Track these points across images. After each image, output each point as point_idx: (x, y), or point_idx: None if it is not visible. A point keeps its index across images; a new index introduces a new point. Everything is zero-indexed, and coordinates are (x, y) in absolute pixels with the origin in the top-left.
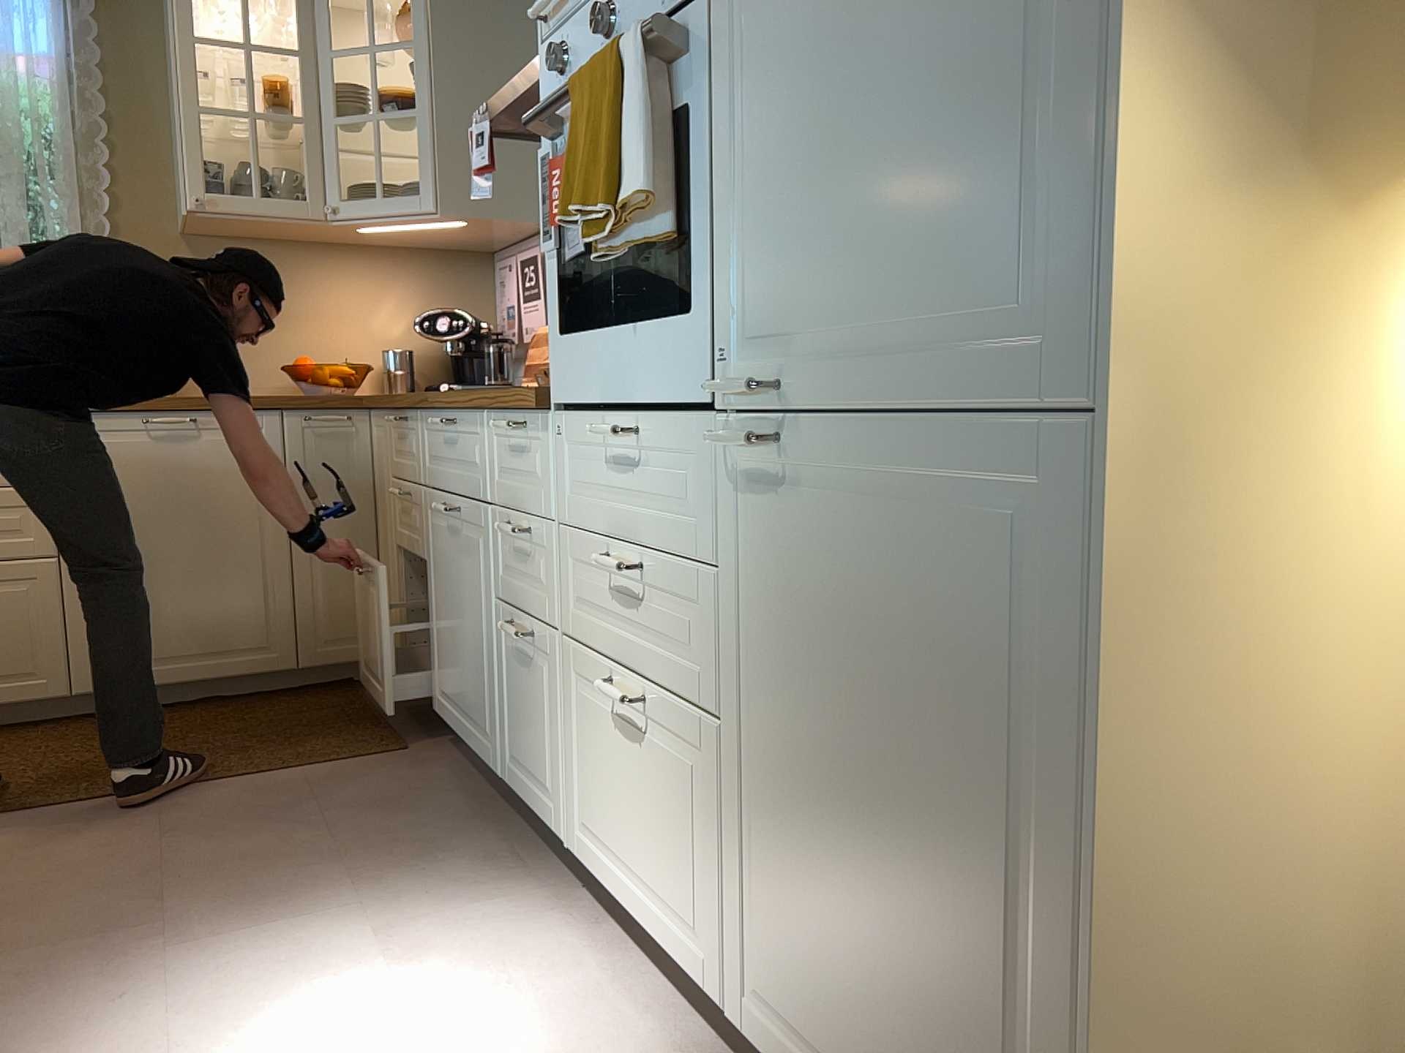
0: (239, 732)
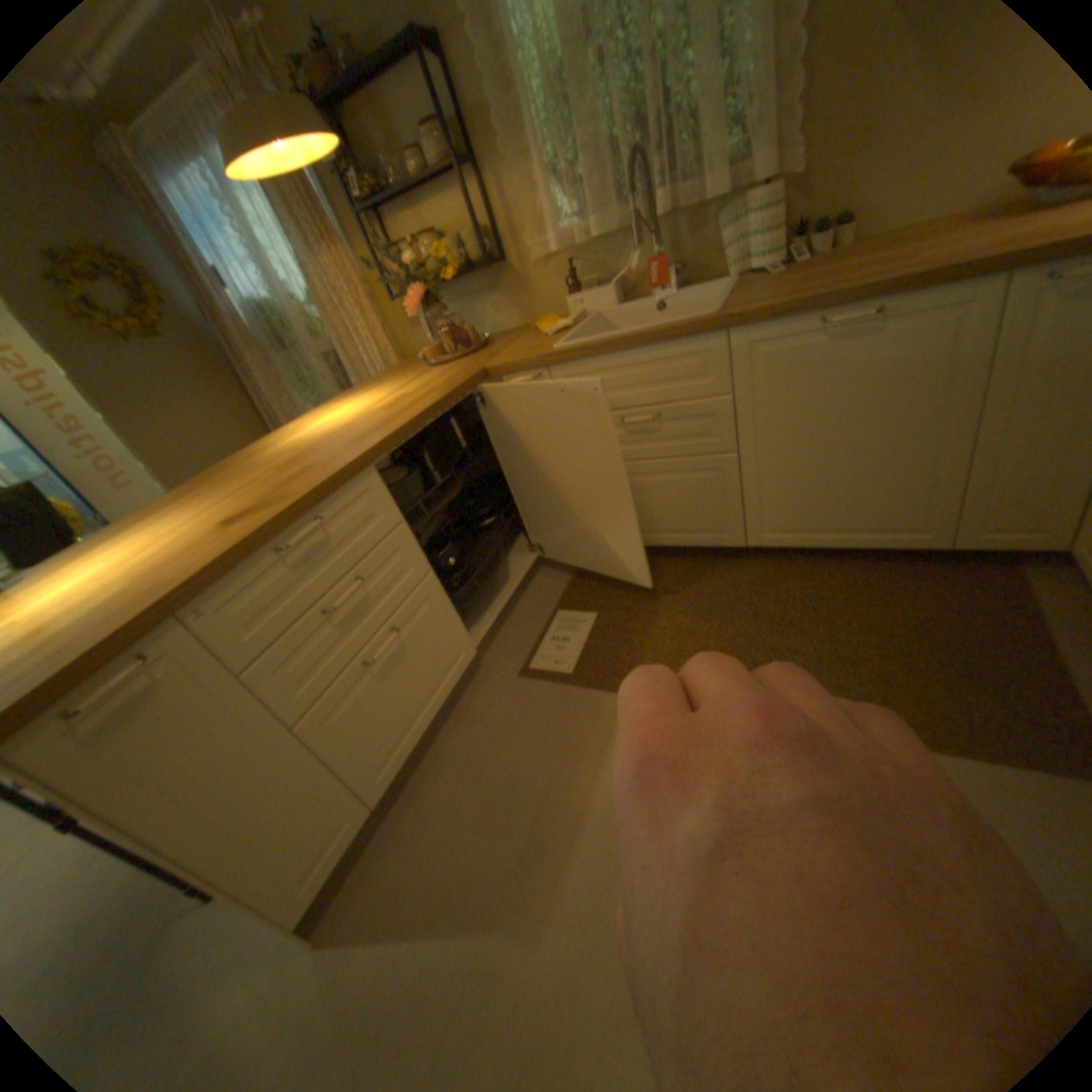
0: (882, 630)
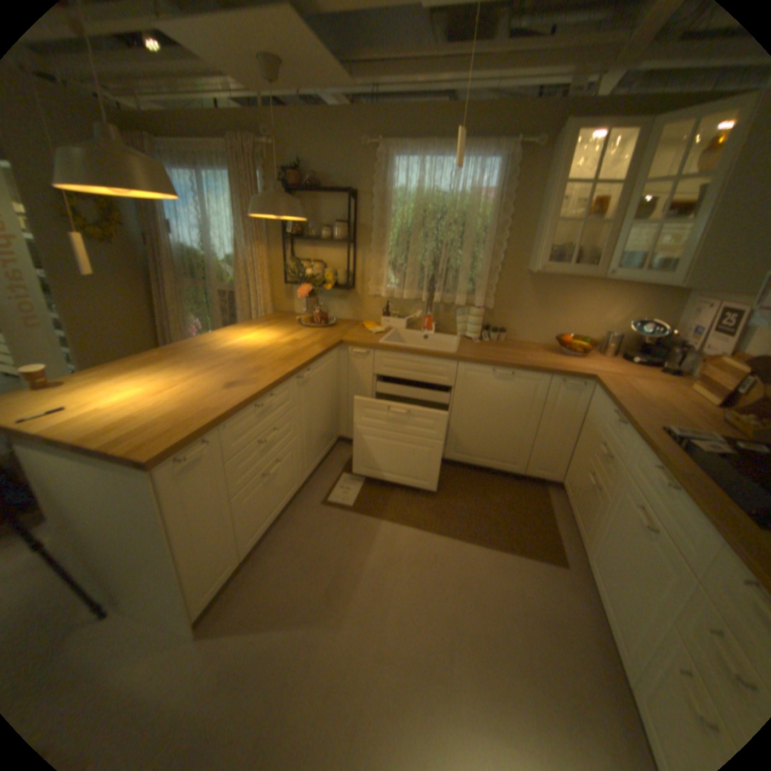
0: (496, 505)
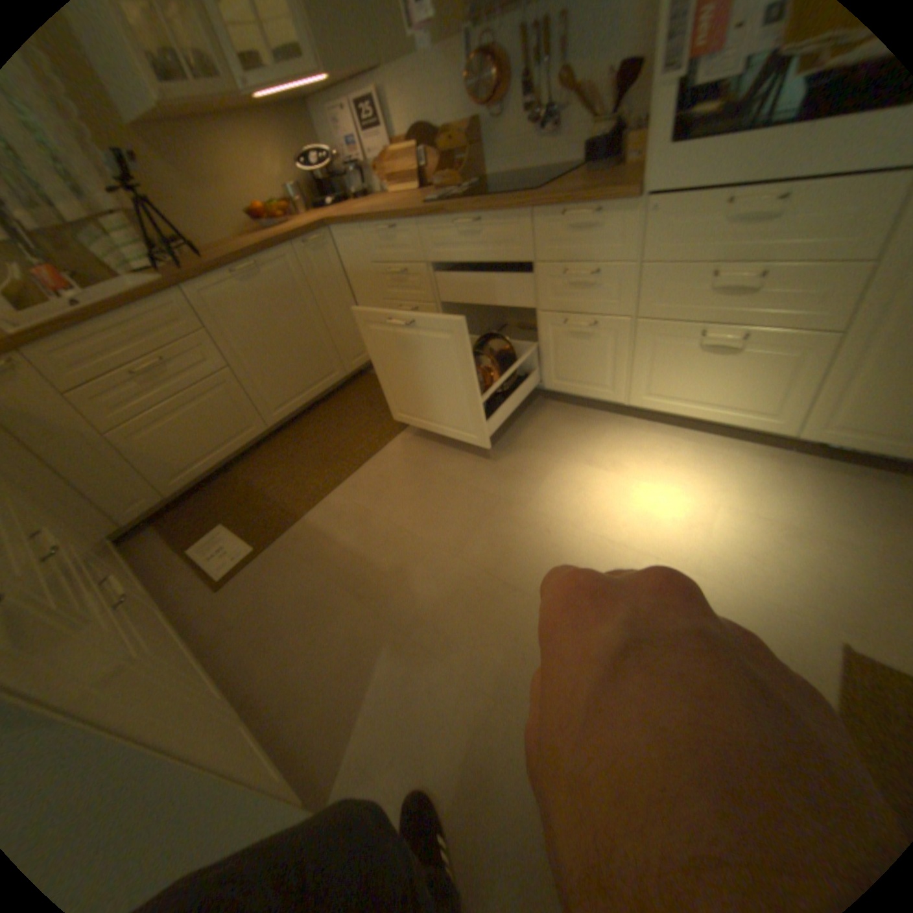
0: (358, 412)
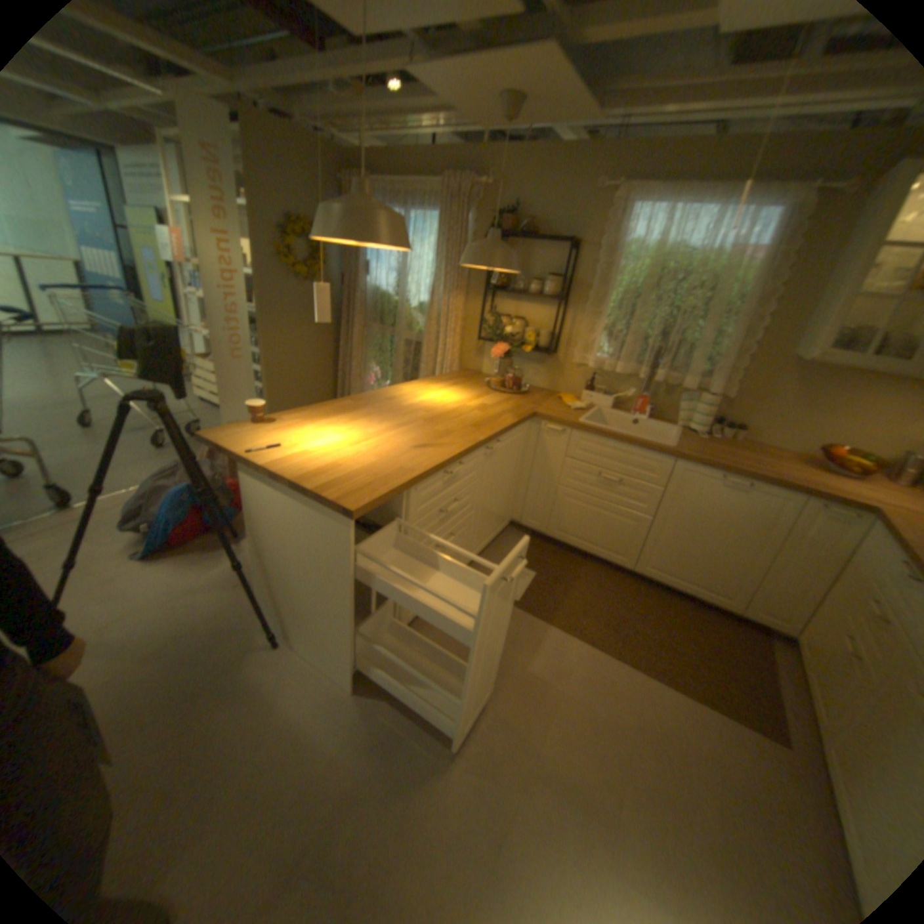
0: (697, 645)
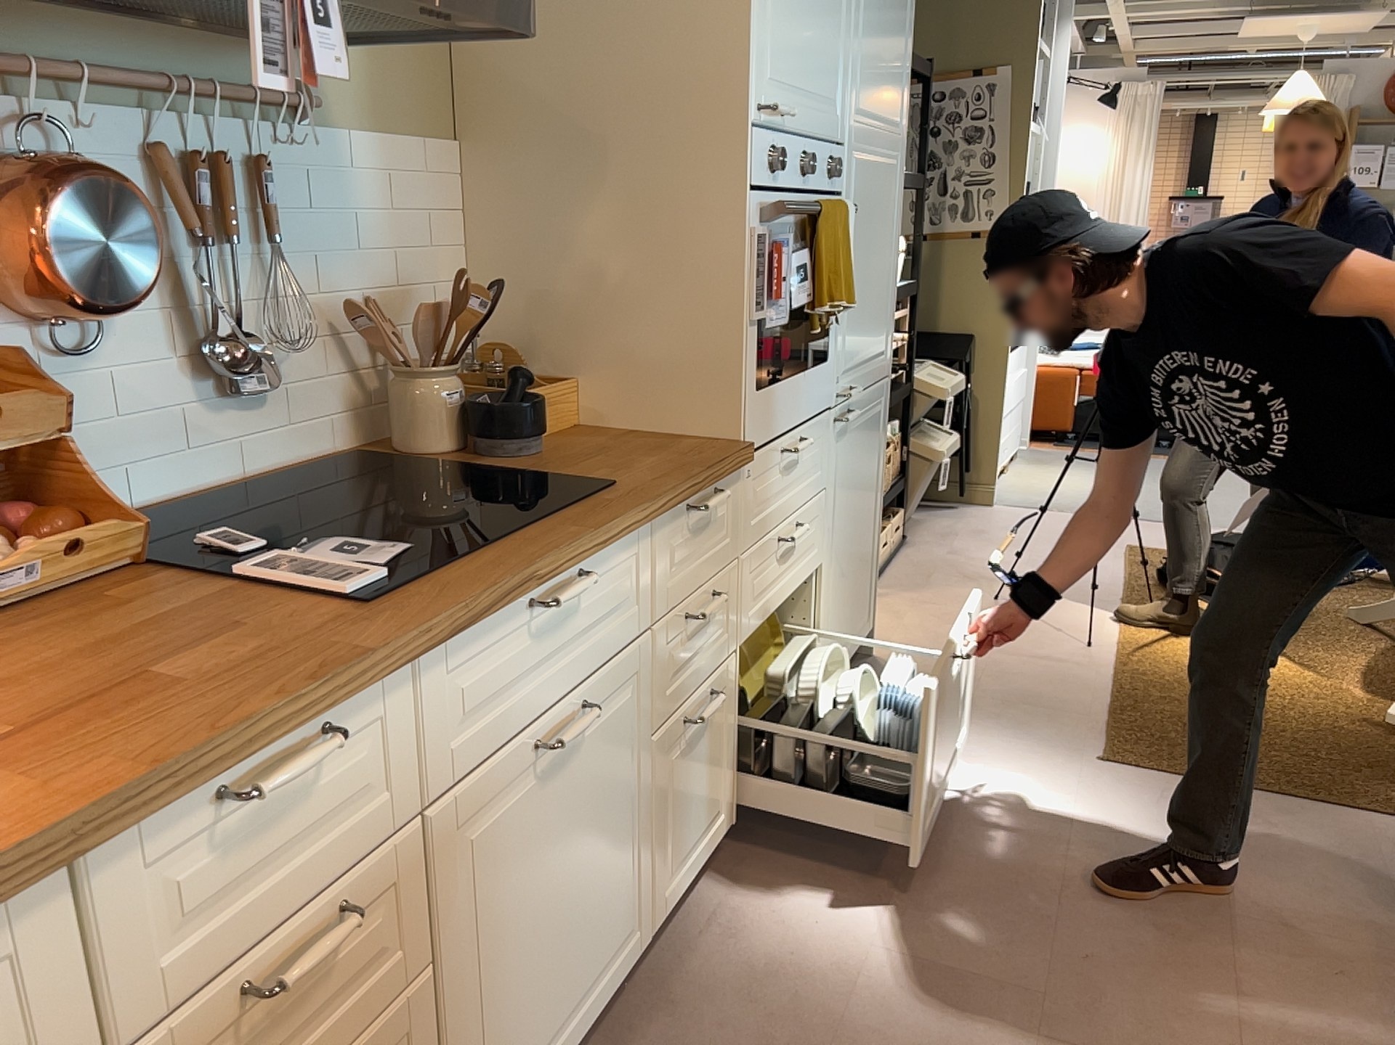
0: None
